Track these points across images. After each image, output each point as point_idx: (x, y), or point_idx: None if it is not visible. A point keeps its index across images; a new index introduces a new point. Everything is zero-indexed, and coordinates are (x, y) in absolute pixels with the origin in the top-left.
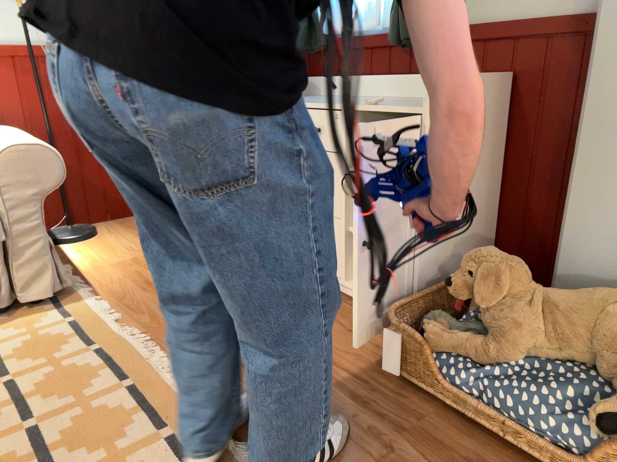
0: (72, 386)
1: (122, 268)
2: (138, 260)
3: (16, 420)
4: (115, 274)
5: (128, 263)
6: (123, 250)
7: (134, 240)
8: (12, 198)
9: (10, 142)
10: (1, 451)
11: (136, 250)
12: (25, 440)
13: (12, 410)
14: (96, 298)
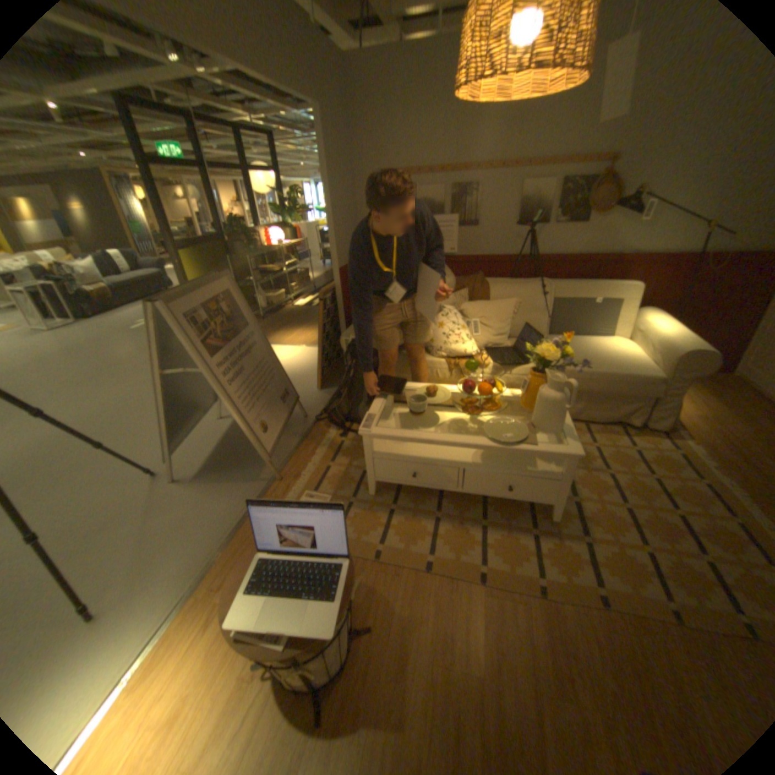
0: (699, 502)
1: (707, 423)
2: (719, 420)
3: (671, 506)
4: (703, 427)
5: (711, 420)
6: (703, 405)
7: (710, 399)
8: (678, 377)
9: (689, 342)
10: (670, 520)
11: (714, 409)
12: (681, 522)
13: (667, 499)
14: (695, 443)
